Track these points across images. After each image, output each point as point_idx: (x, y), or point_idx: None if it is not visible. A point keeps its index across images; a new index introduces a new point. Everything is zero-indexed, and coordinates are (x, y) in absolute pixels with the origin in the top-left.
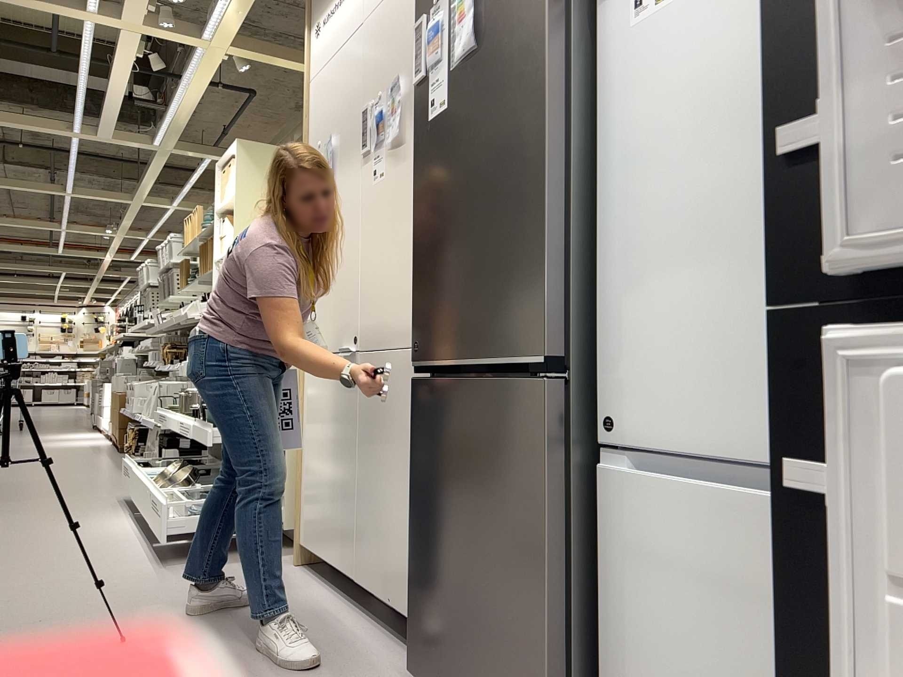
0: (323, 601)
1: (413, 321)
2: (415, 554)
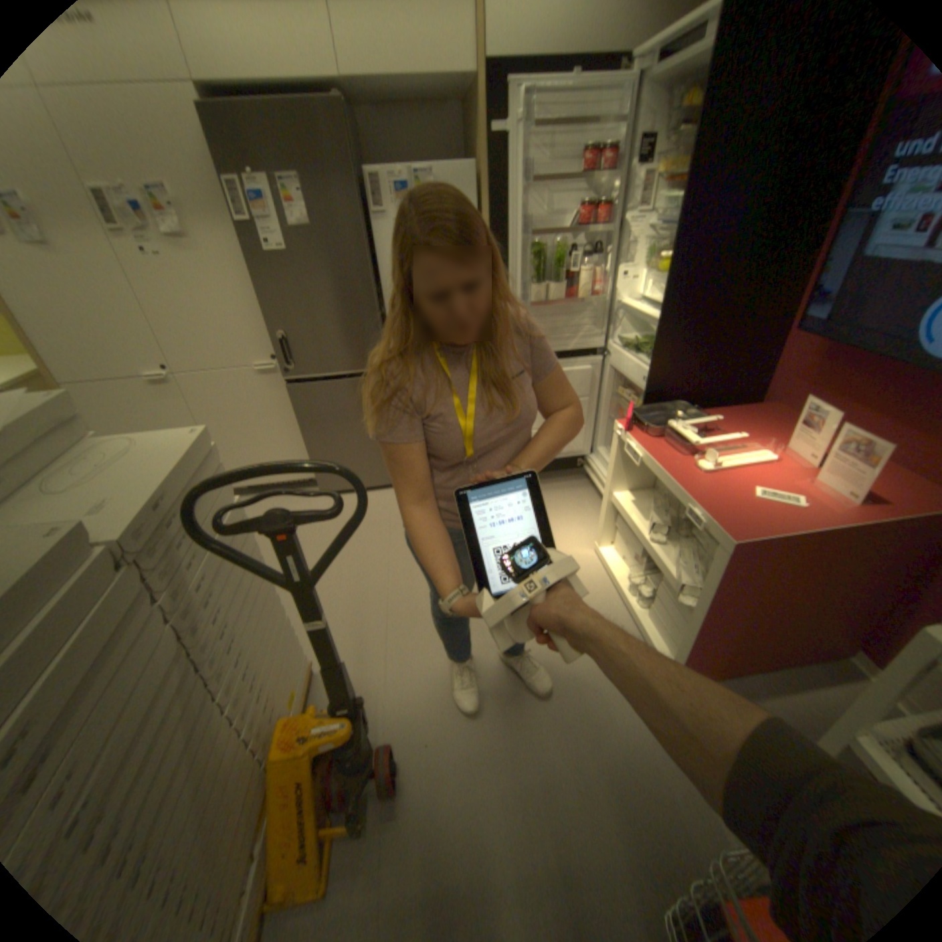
0: None
1: (277, 357)
2: (312, 451)
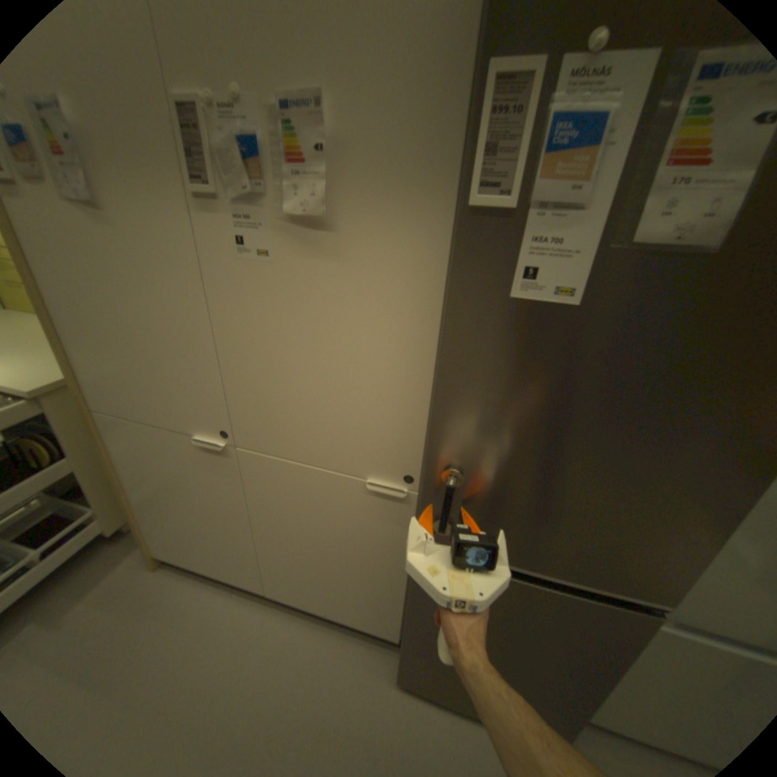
0: (230, 611)
1: (420, 501)
2: (411, 640)
